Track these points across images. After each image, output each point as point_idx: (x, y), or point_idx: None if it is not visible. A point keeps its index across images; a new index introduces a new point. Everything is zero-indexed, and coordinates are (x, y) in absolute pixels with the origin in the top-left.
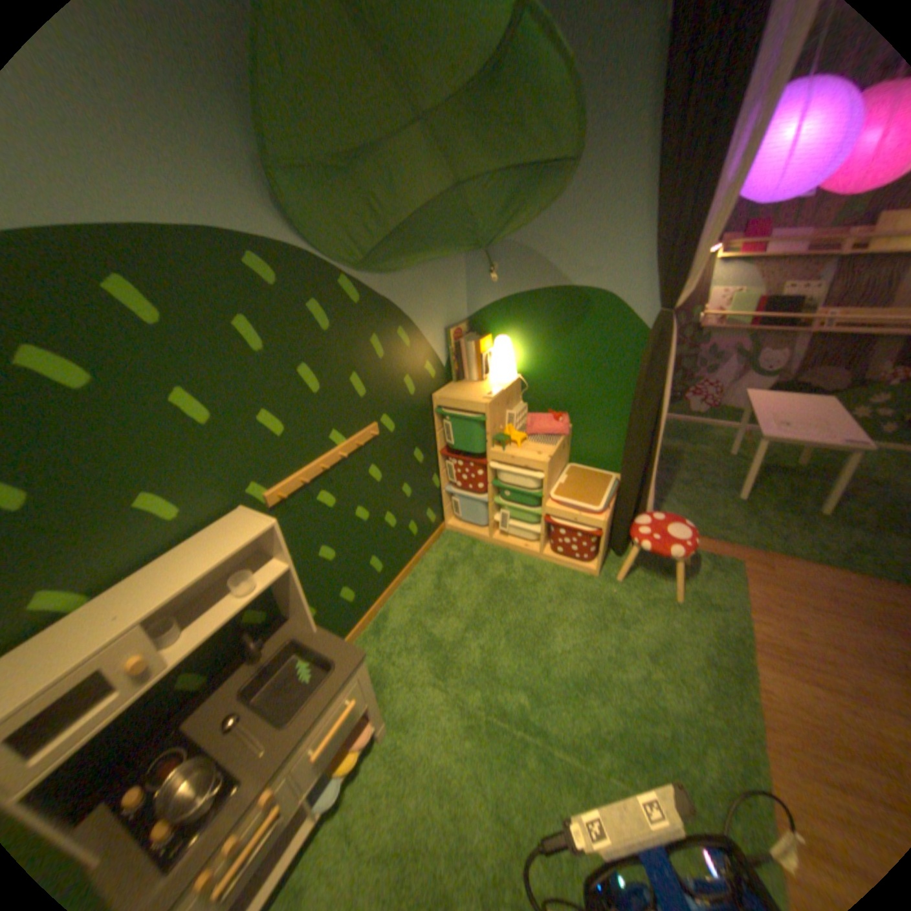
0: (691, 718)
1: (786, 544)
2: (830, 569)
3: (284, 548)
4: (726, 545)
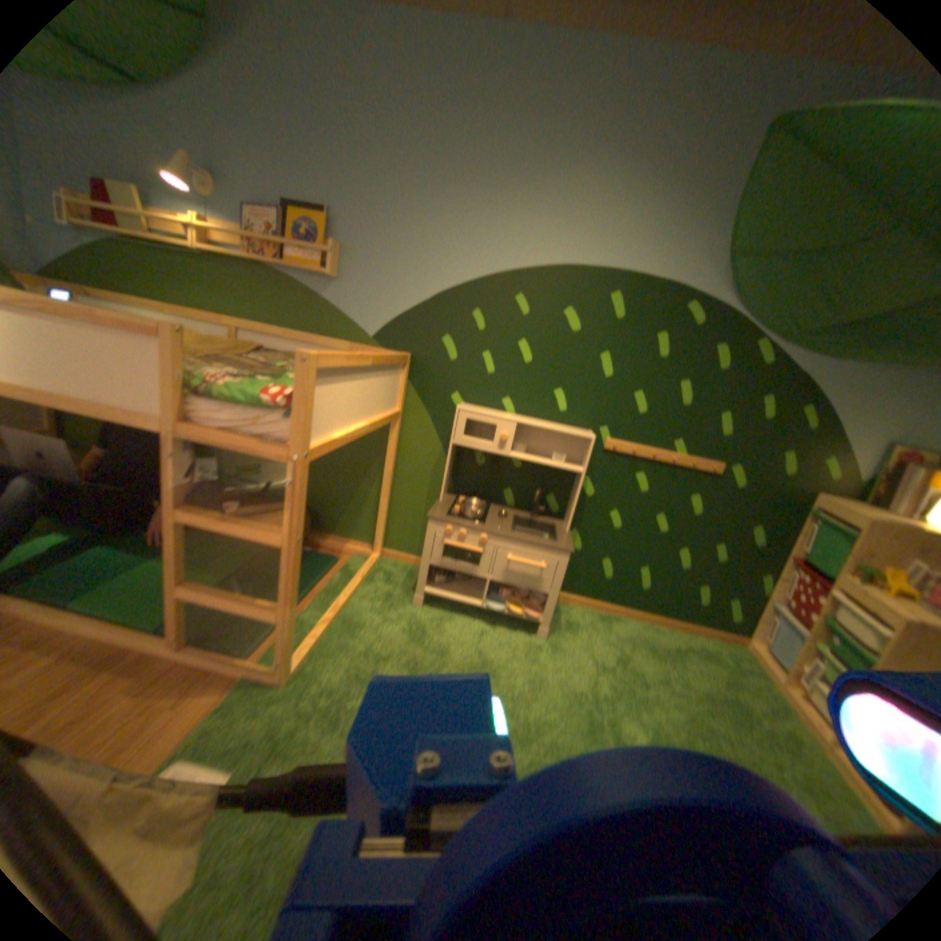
0: None
1: None
2: None
3: (585, 456)
4: None
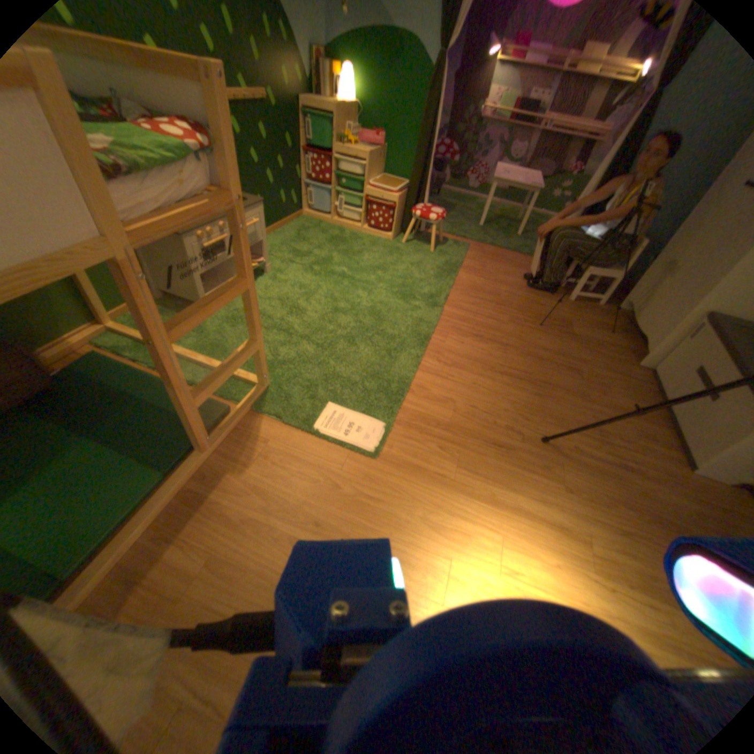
0: (419, 279)
1: (490, 242)
2: (505, 251)
3: None
4: (460, 239)
